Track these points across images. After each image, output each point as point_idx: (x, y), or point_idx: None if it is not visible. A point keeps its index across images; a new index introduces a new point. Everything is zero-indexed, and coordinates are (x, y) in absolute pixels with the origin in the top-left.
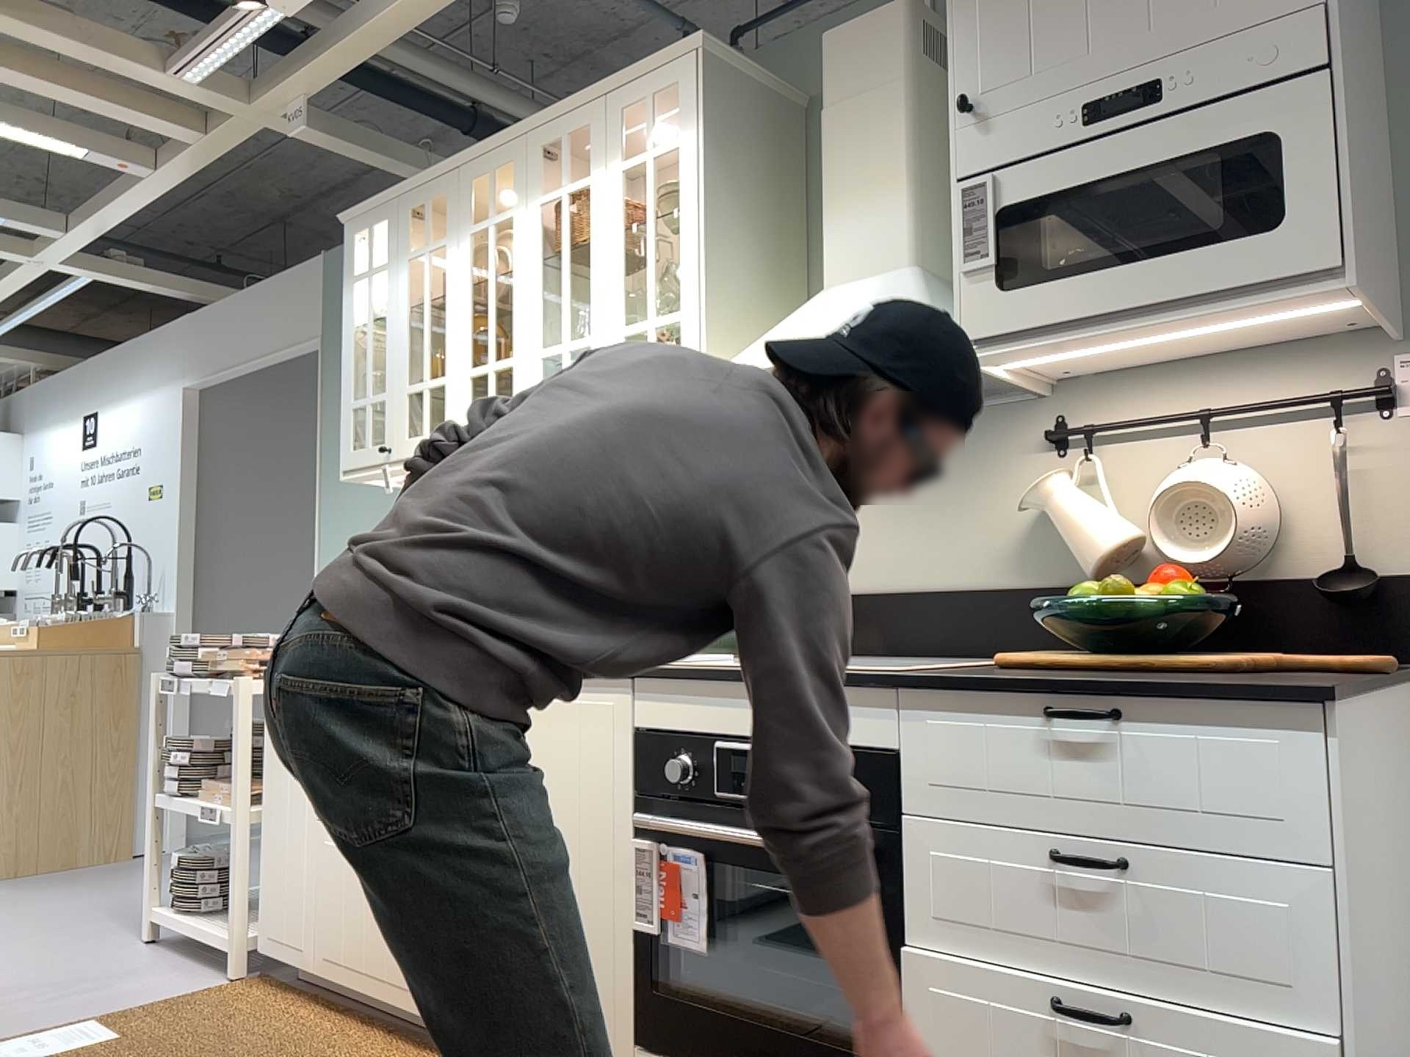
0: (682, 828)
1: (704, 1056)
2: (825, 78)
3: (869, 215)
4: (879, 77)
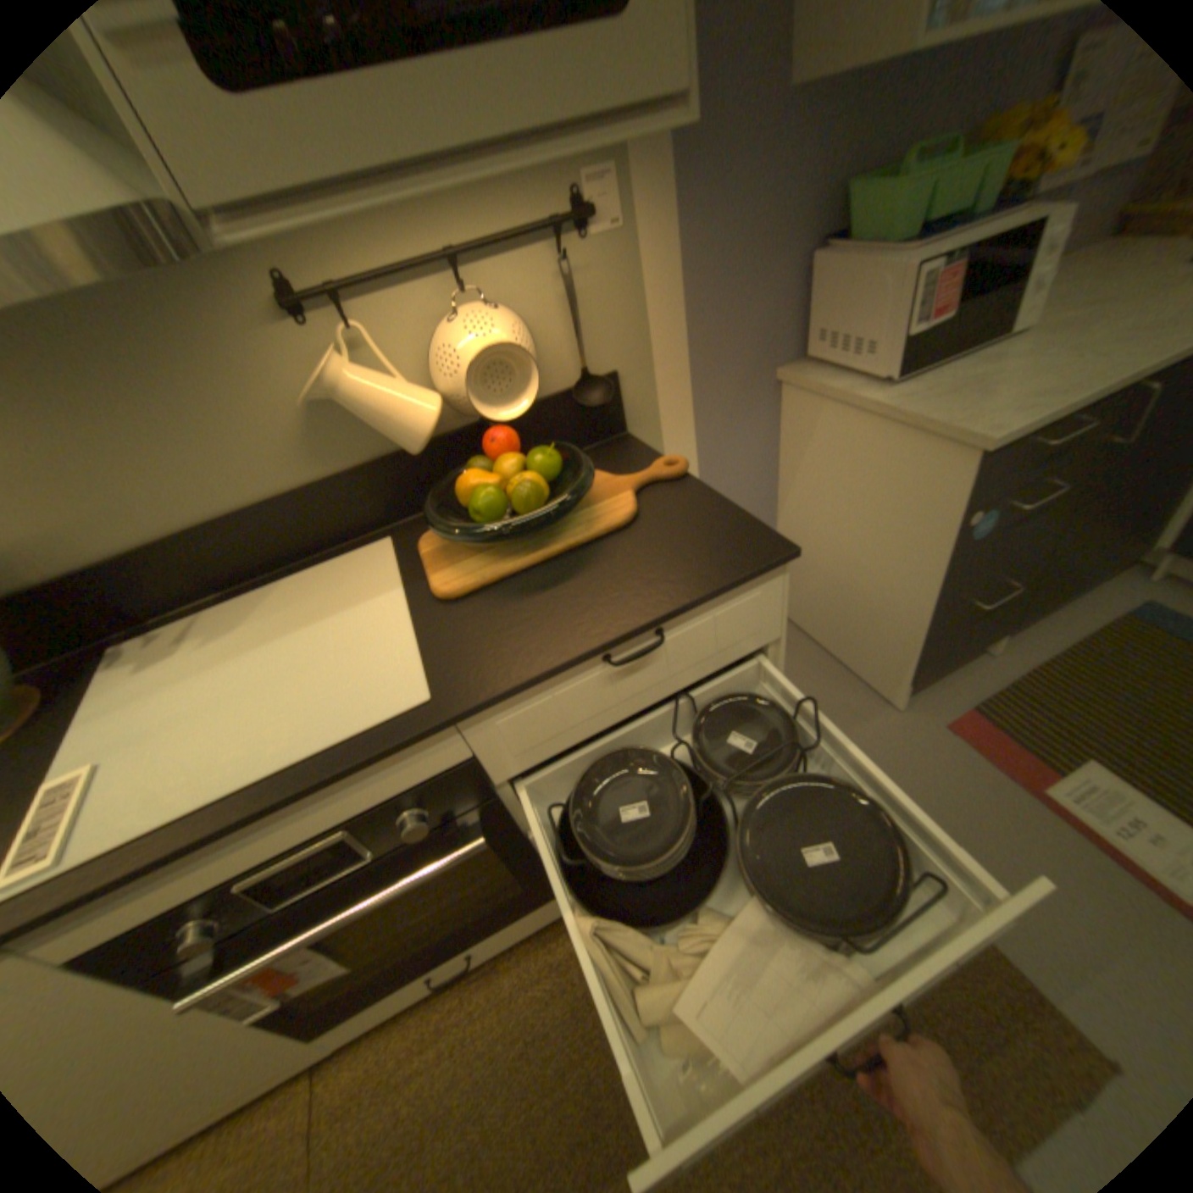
0: (263, 966)
1: (382, 992)
2: None
3: None
4: None
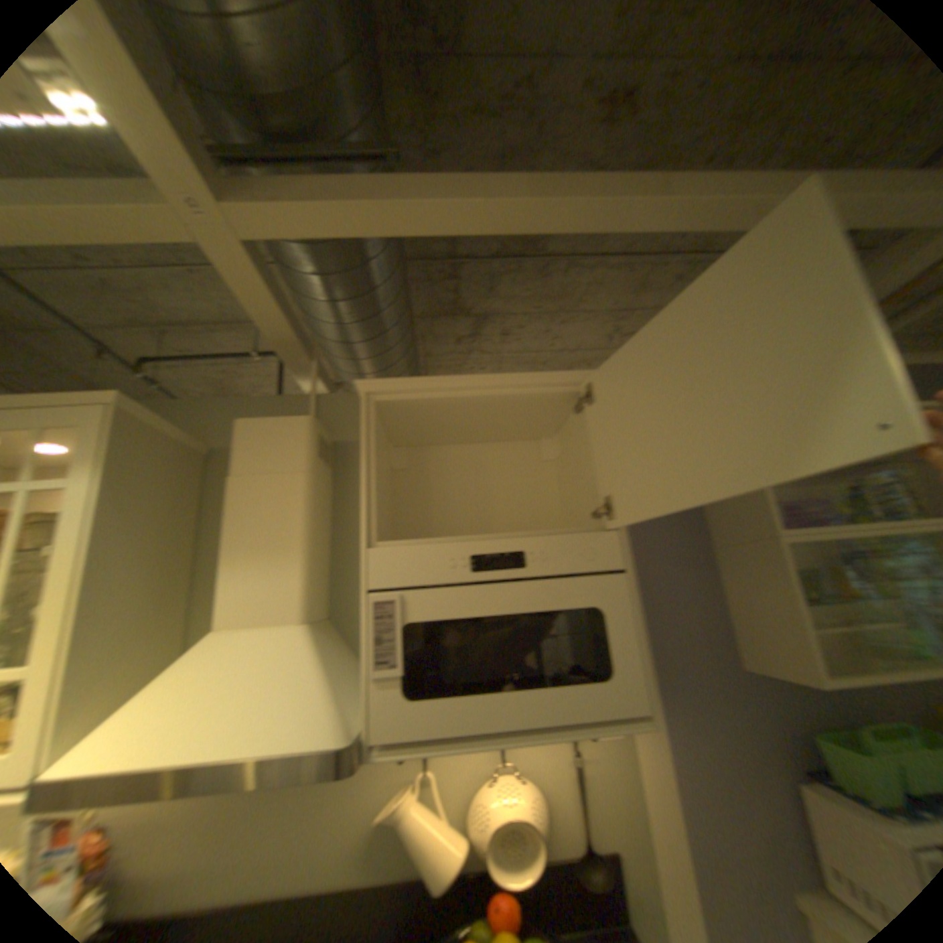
0: None
1: None
2: (235, 451)
3: (264, 573)
4: (284, 465)
